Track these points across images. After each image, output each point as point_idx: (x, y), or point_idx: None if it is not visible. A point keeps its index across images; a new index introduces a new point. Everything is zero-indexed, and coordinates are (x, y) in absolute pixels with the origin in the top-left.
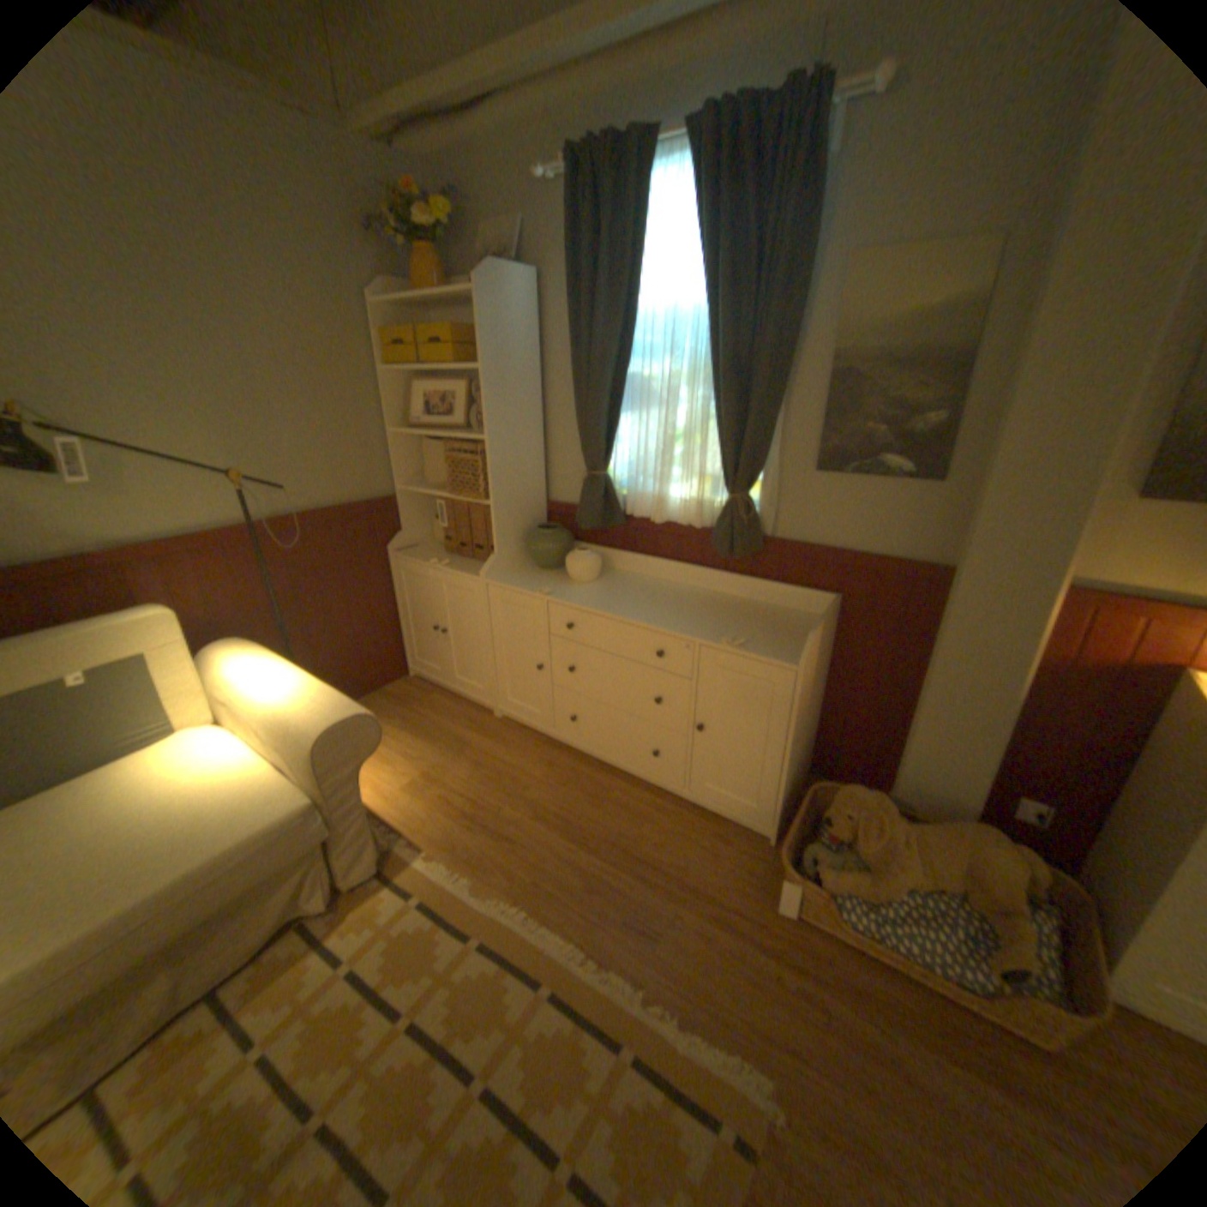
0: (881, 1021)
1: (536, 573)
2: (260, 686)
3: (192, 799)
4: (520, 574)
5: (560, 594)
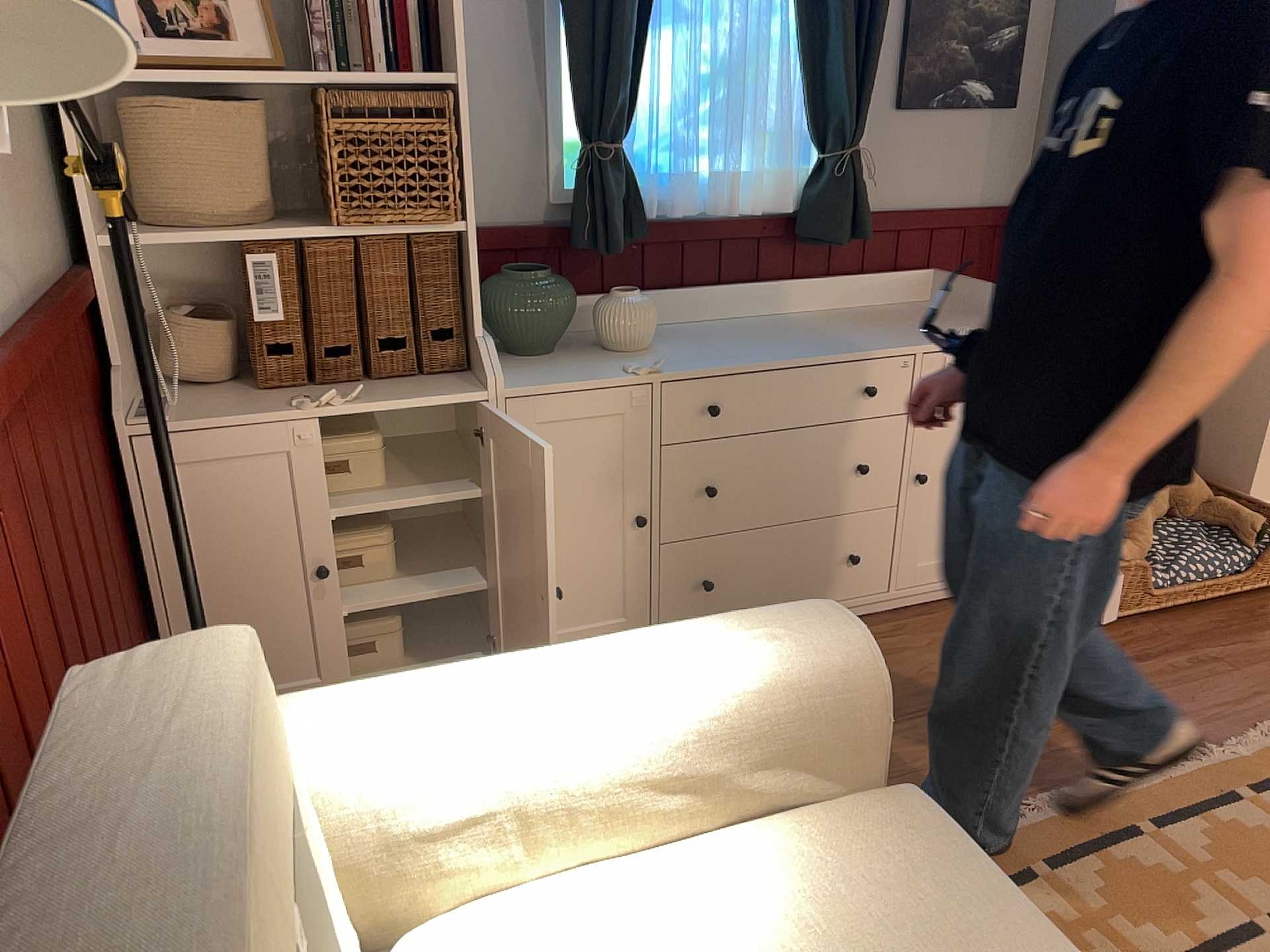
0: (1231, 637)
1: (537, 361)
2: (569, 697)
3: (798, 948)
4: (522, 369)
5: (663, 365)
